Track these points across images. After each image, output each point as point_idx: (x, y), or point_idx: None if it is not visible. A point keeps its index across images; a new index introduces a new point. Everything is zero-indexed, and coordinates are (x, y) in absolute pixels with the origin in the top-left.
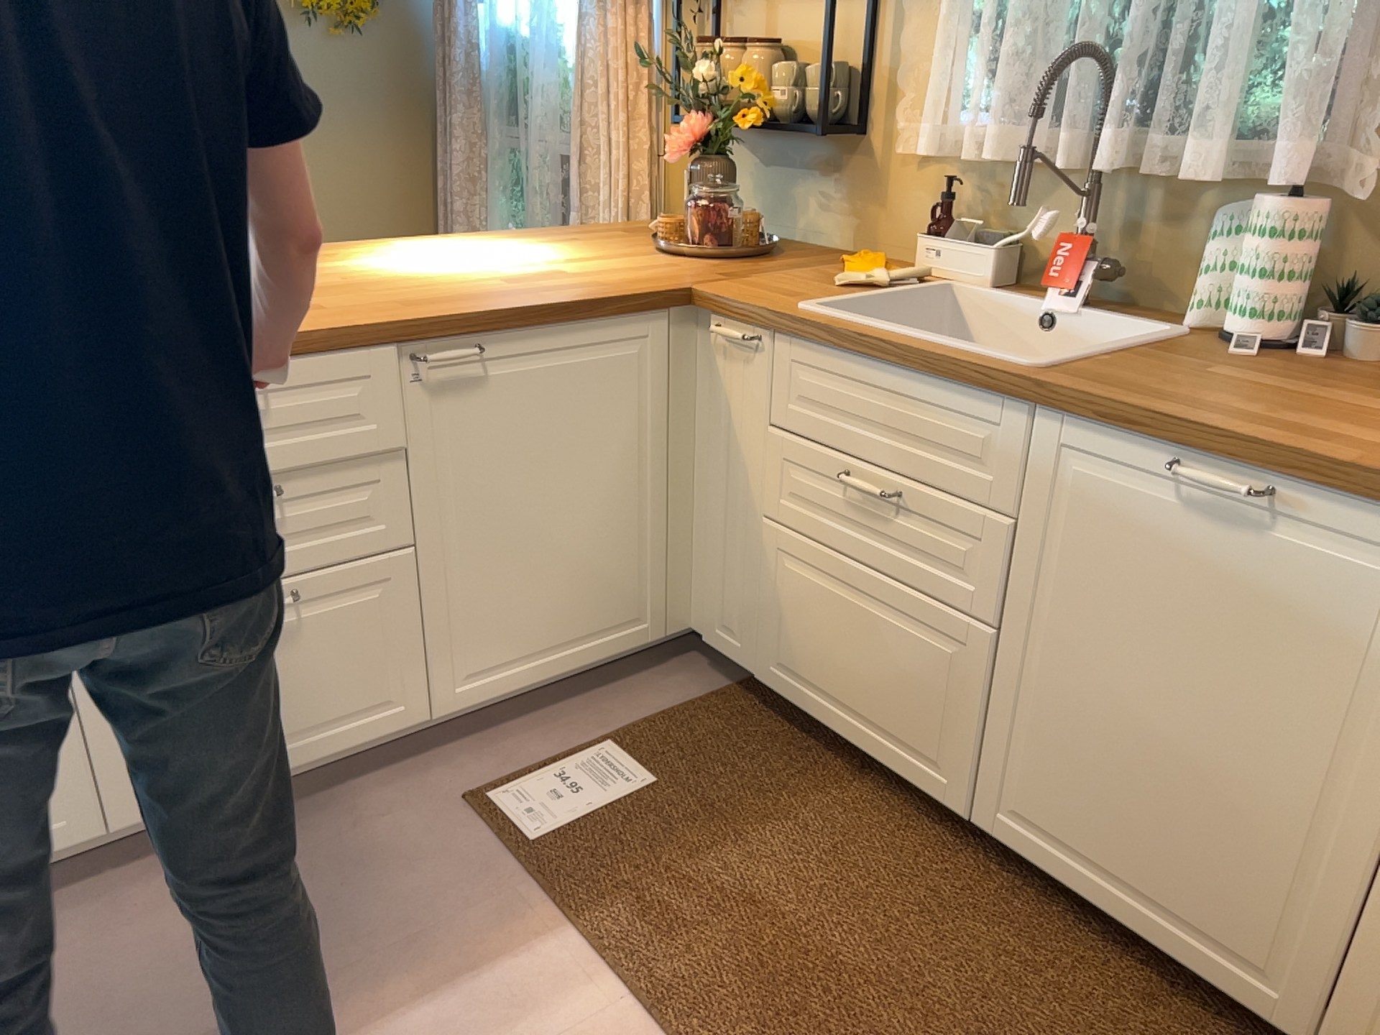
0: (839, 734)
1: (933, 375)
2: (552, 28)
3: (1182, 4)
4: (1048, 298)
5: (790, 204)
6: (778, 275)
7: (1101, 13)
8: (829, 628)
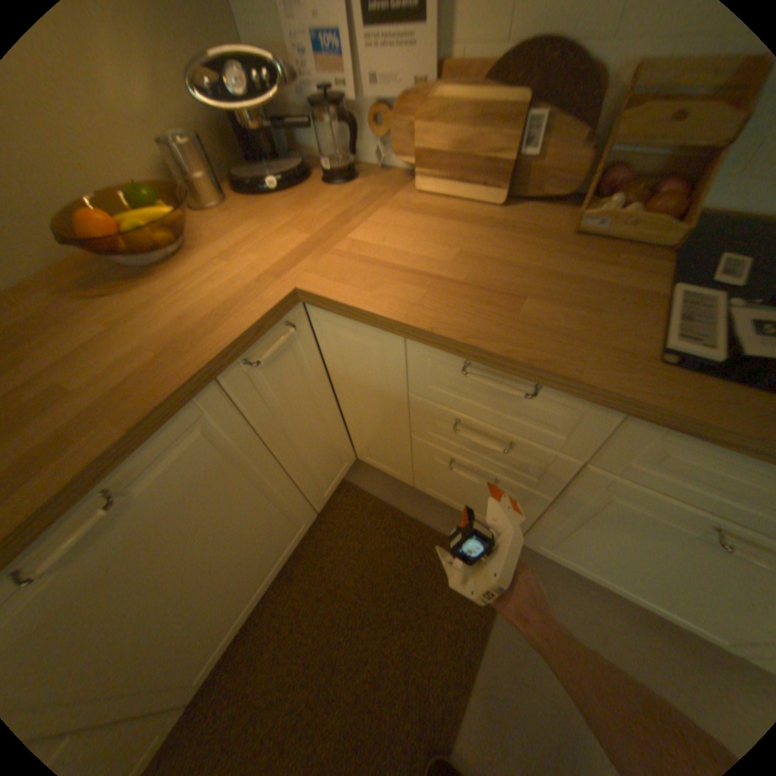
0: None
1: None
2: None
3: None
4: None
5: None
6: None
7: None
8: None
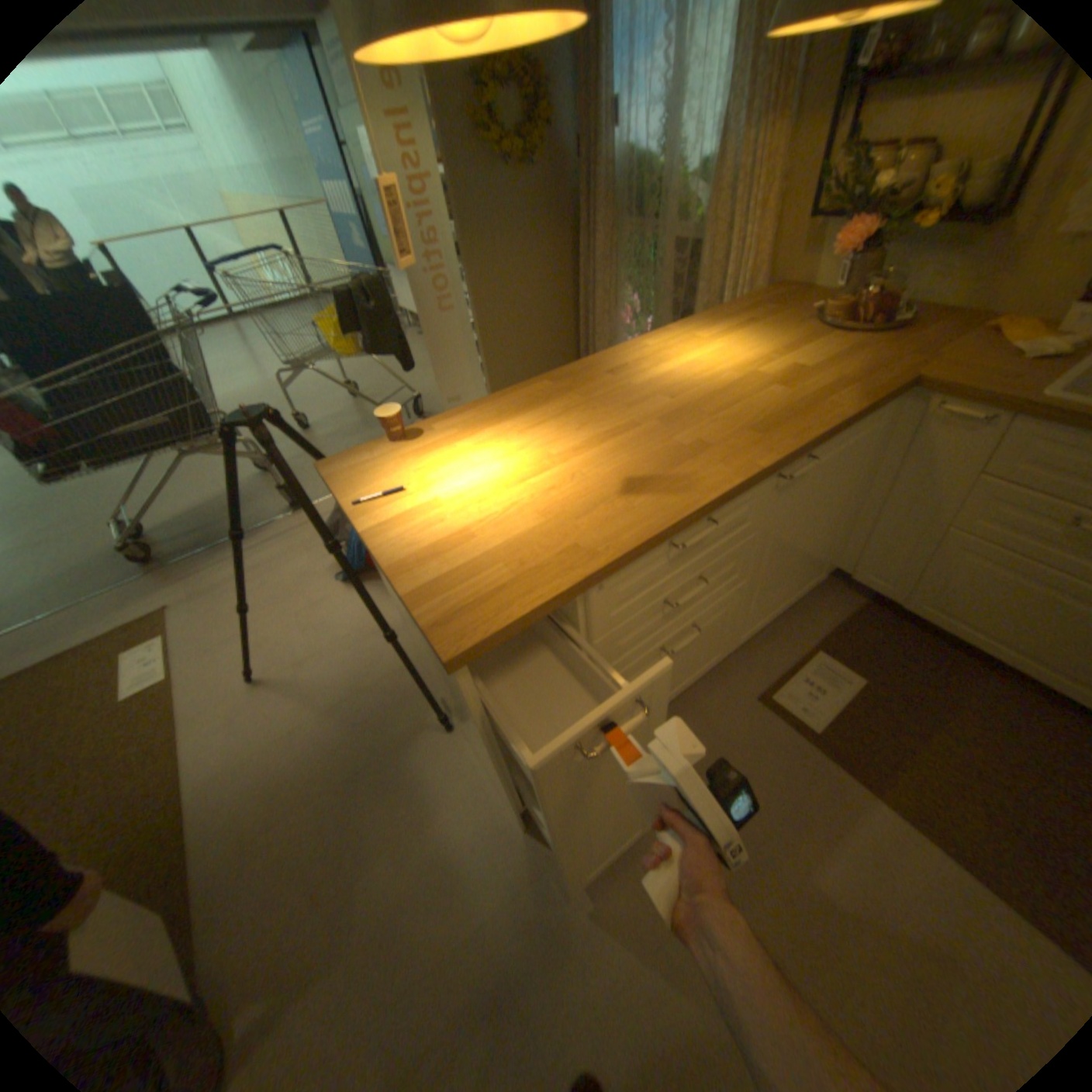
0: (987, 652)
1: None
2: (681, 140)
3: None
4: None
5: (904, 271)
6: (961, 348)
7: None
8: (1004, 600)
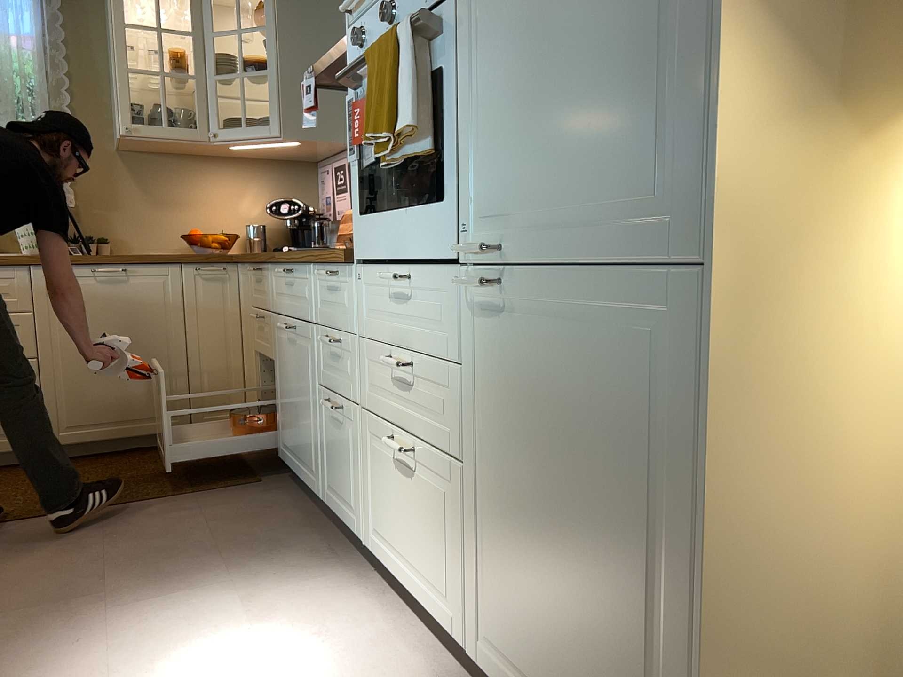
0: None
1: None
2: None
3: None
4: None
5: None
6: None
7: None
8: None
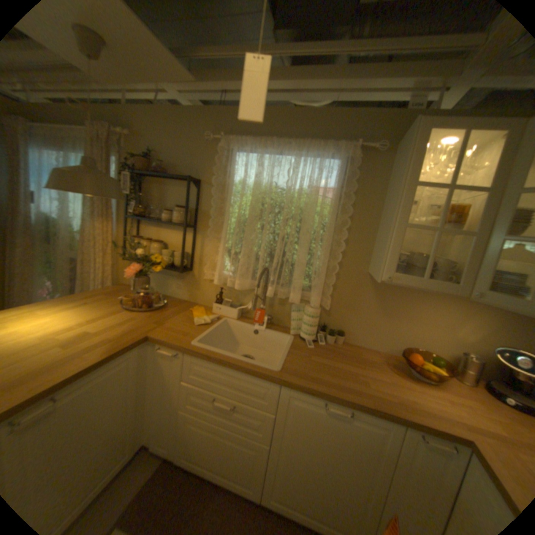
0: (209, 481)
1: (246, 373)
2: (66, 218)
3: (286, 258)
4: (254, 323)
5: (166, 285)
6: (173, 321)
7: (264, 255)
8: (205, 448)
